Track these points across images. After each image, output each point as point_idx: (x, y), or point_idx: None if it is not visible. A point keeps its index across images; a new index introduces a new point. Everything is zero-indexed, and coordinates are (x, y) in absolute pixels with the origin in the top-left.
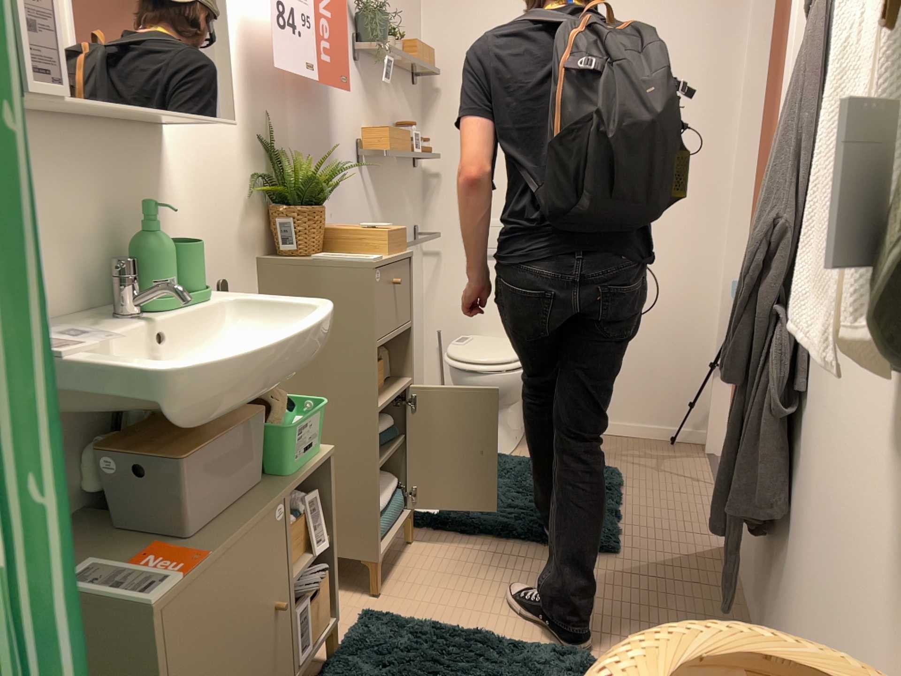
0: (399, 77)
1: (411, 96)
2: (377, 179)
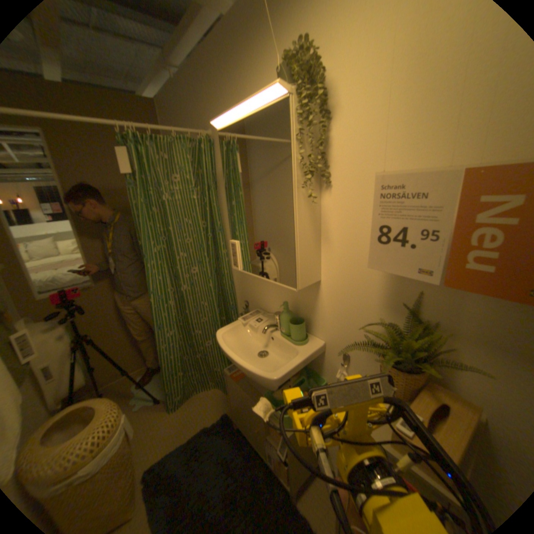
0: None
1: None
2: None
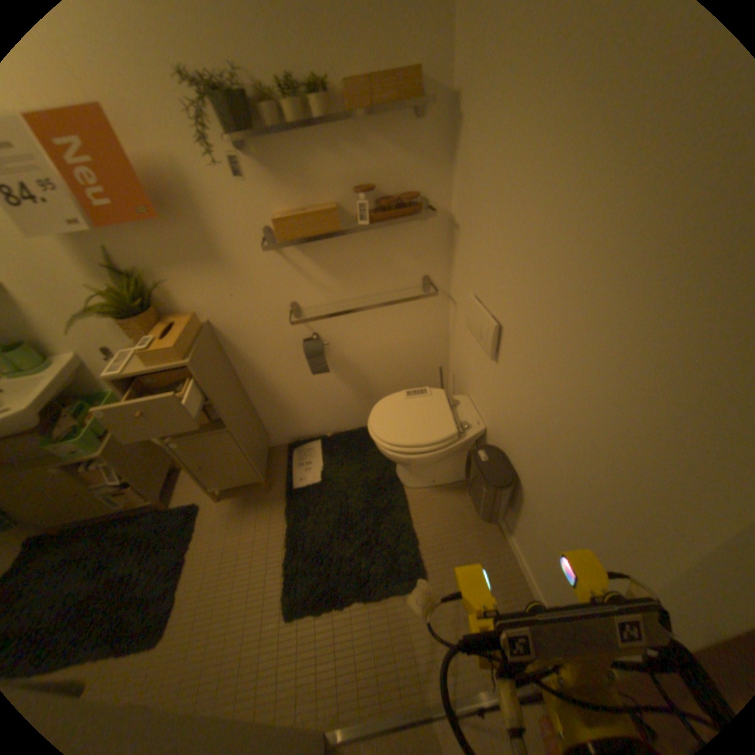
0: (364, 119)
1: (407, 132)
2: (316, 251)
